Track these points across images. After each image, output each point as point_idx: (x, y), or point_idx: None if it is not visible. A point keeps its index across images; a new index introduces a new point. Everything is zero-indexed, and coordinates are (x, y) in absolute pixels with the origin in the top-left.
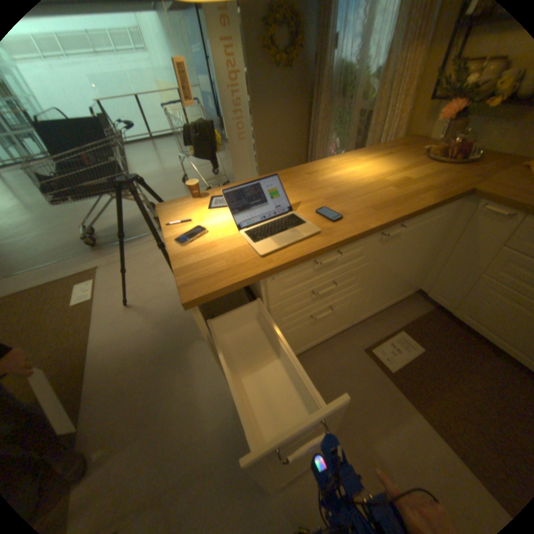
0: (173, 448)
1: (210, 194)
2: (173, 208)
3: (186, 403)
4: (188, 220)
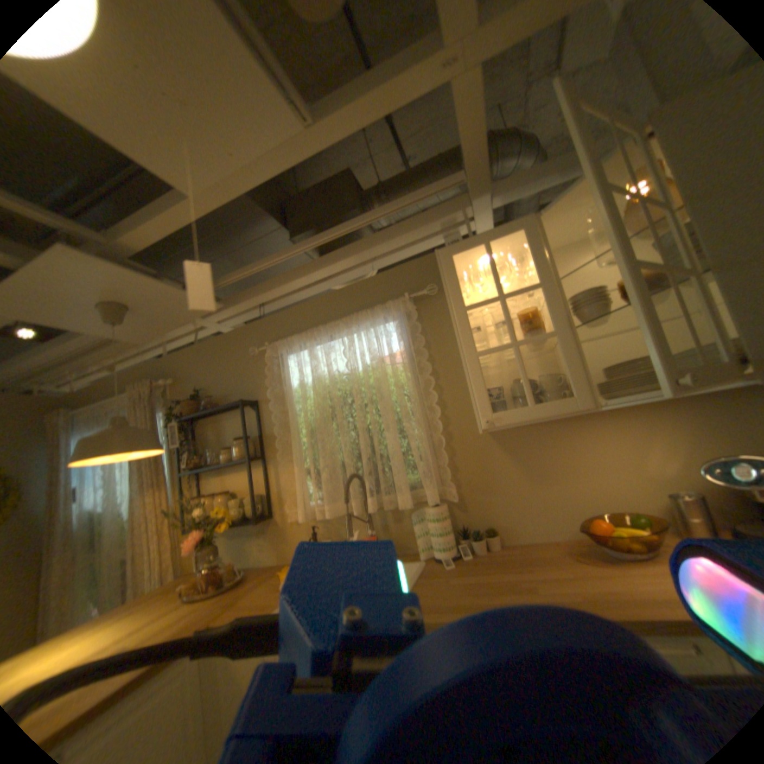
0: None
1: None
2: None
3: None
4: None
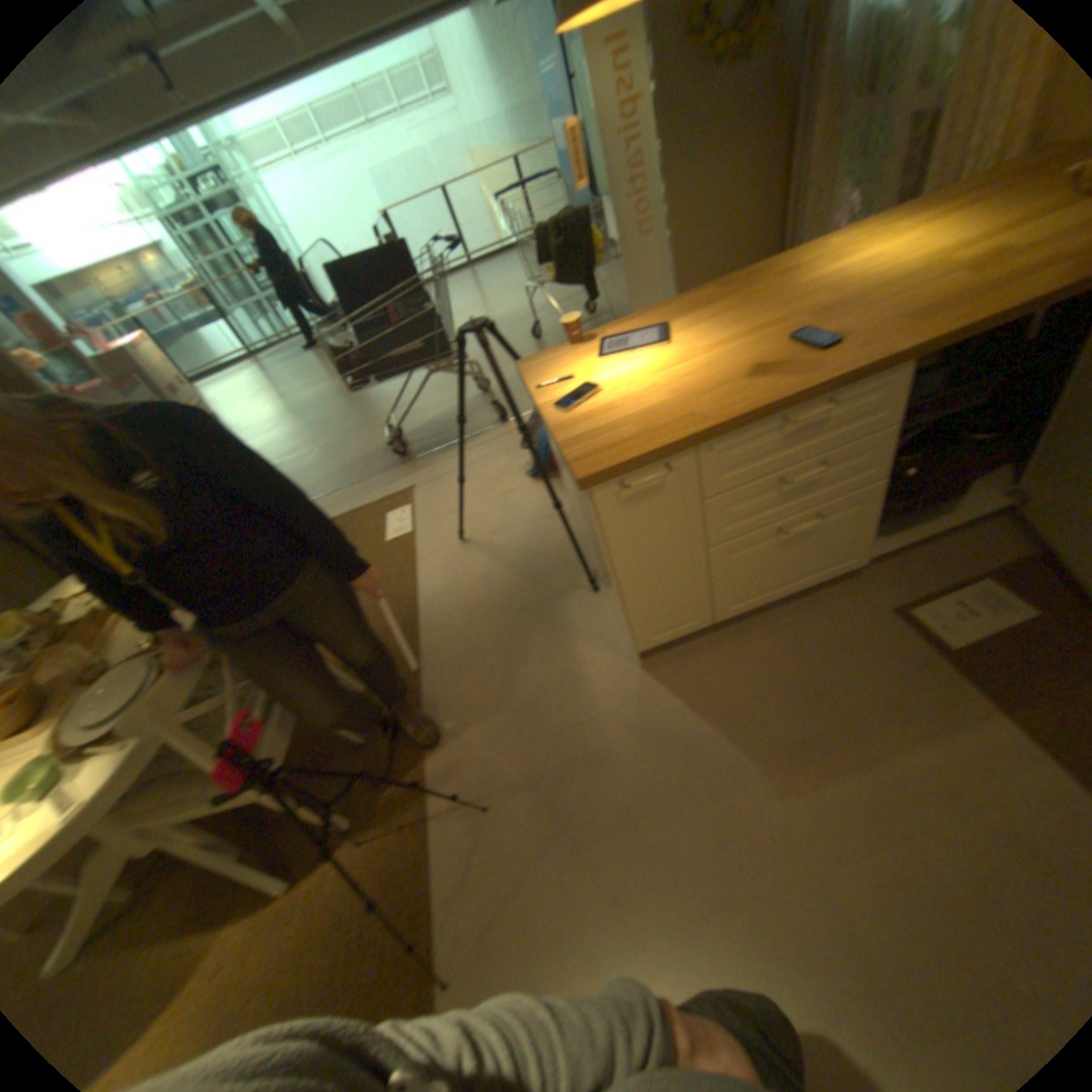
0: (549, 728)
1: (597, 336)
2: (541, 366)
3: (563, 674)
4: (566, 379)
